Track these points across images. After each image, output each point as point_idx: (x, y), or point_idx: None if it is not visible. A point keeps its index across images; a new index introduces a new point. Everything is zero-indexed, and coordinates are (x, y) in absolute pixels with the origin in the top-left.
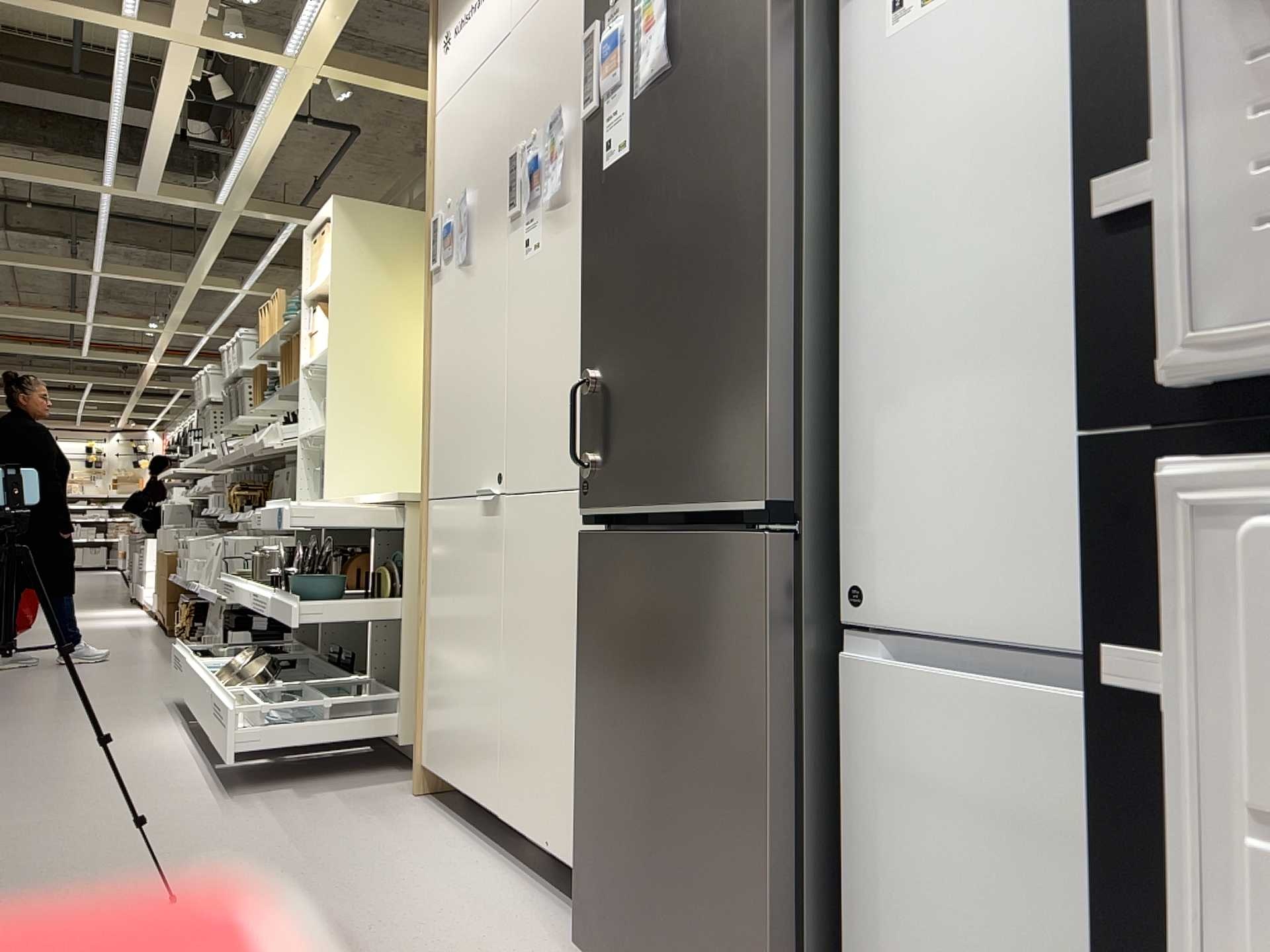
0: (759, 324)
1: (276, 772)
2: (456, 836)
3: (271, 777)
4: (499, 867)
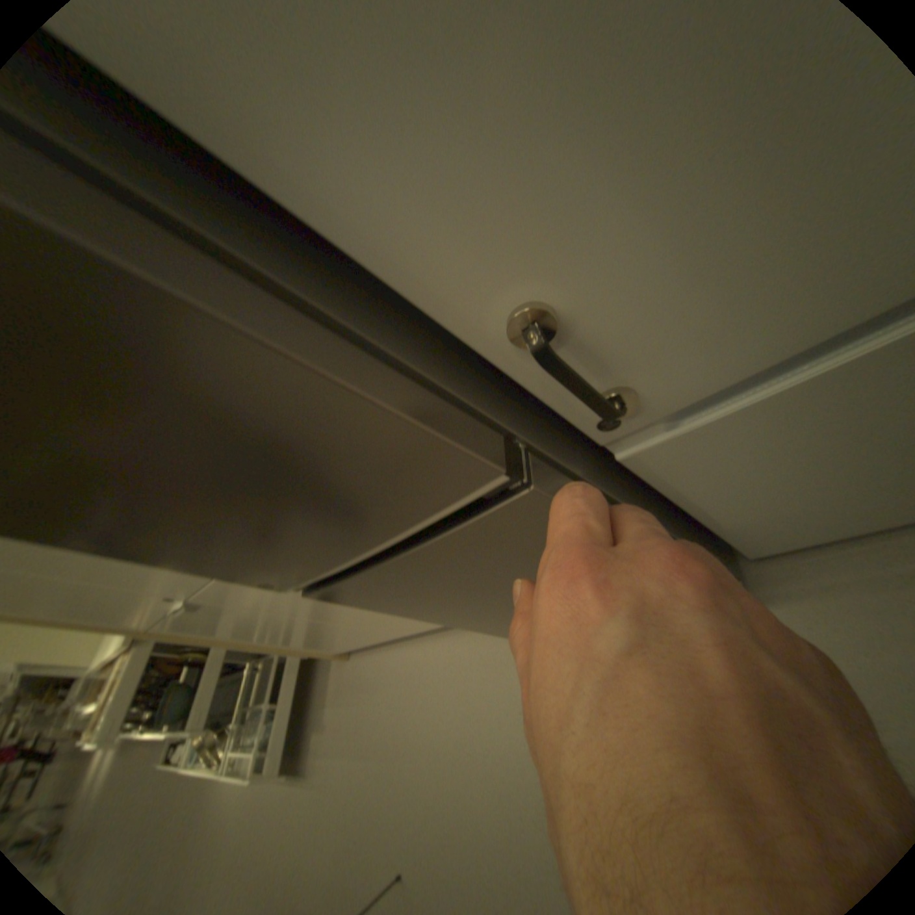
0: (250, 361)
1: (294, 732)
2: (395, 651)
3: (297, 738)
4: (433, 640)
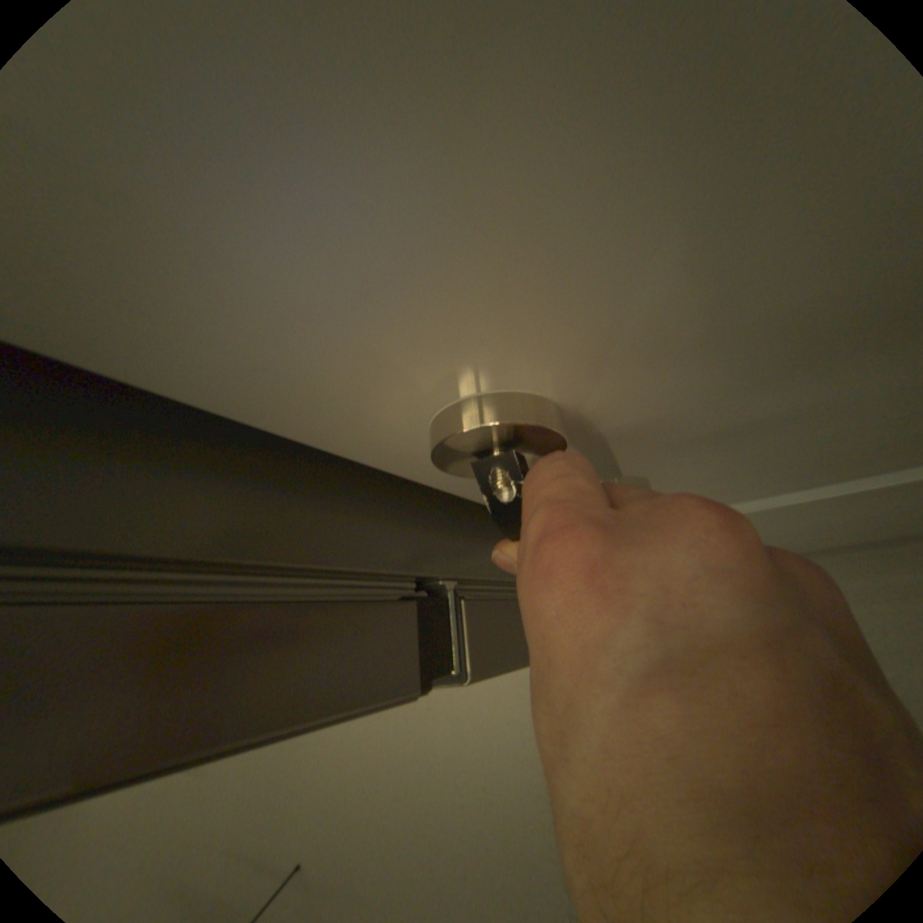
0: None
1: None
2: None
3: None
4: None
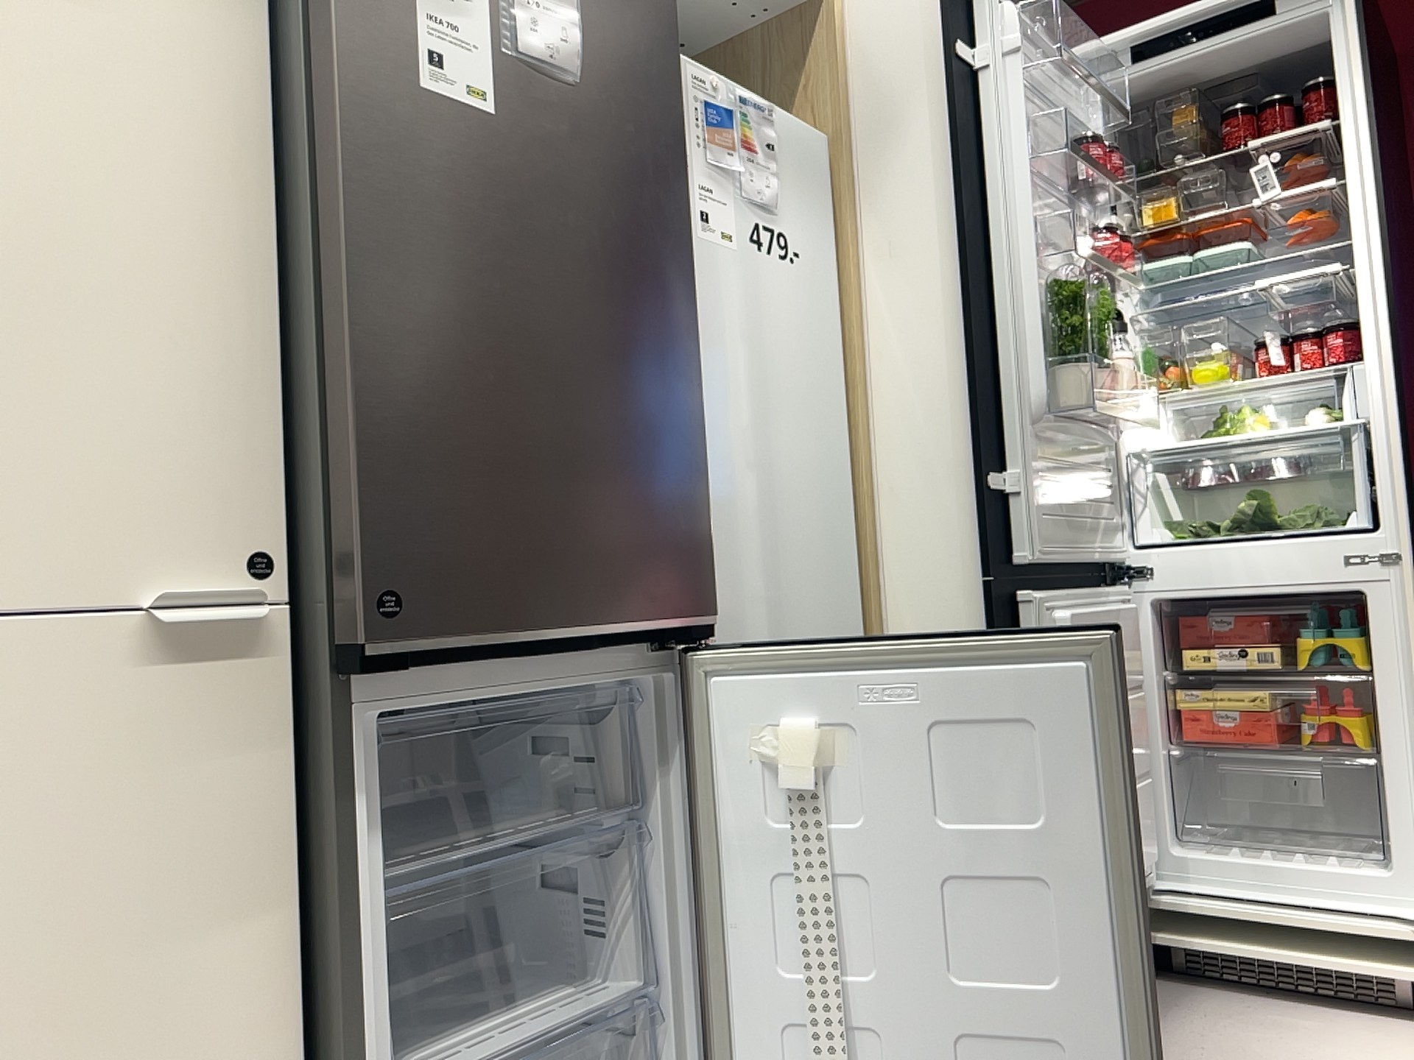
0: (695, 440)
1: None
2: None
3: None
4: None
